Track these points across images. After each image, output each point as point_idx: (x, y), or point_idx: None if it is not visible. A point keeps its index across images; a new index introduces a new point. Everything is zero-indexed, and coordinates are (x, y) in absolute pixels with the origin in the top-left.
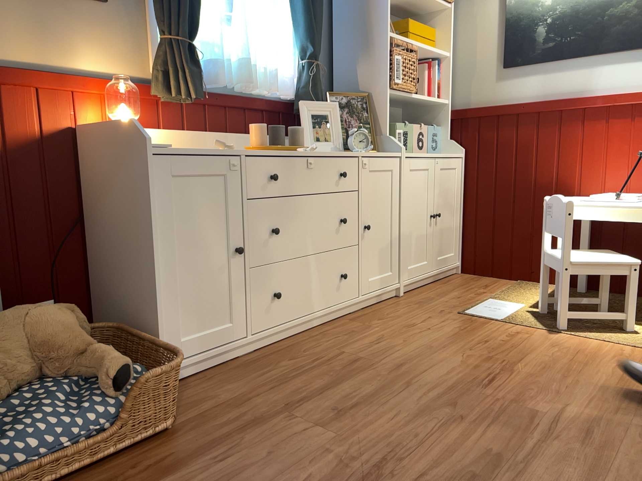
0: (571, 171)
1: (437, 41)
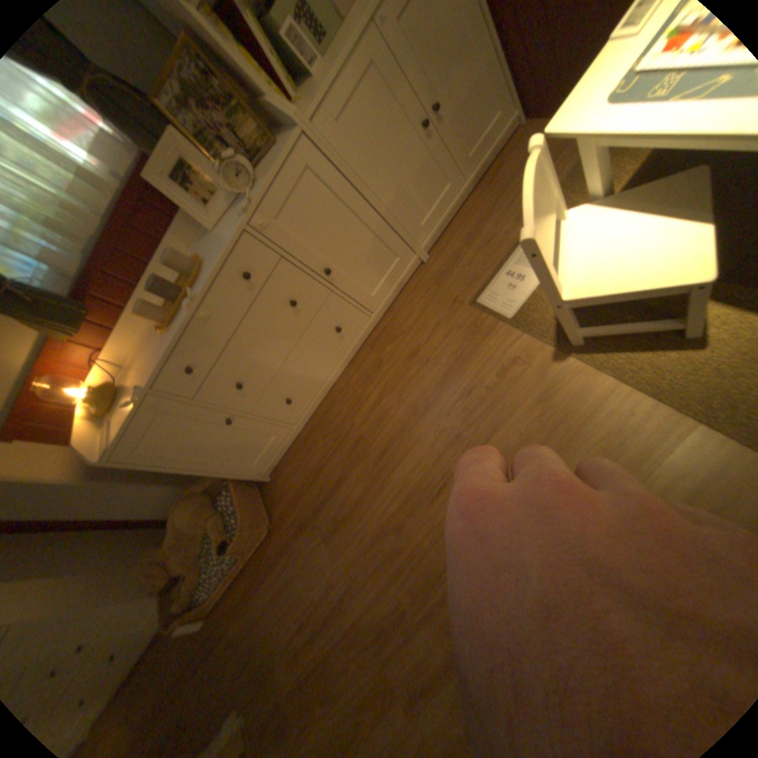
0: None
1: None
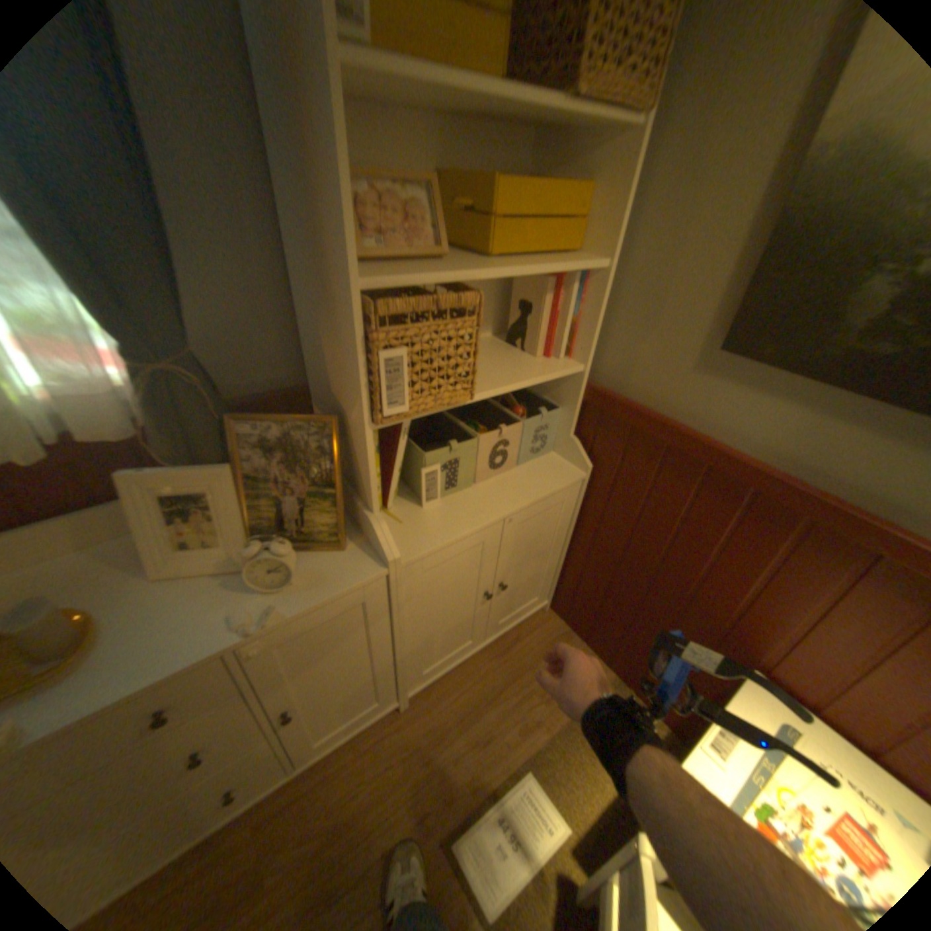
0: (778, 632)
1: (594, 213)
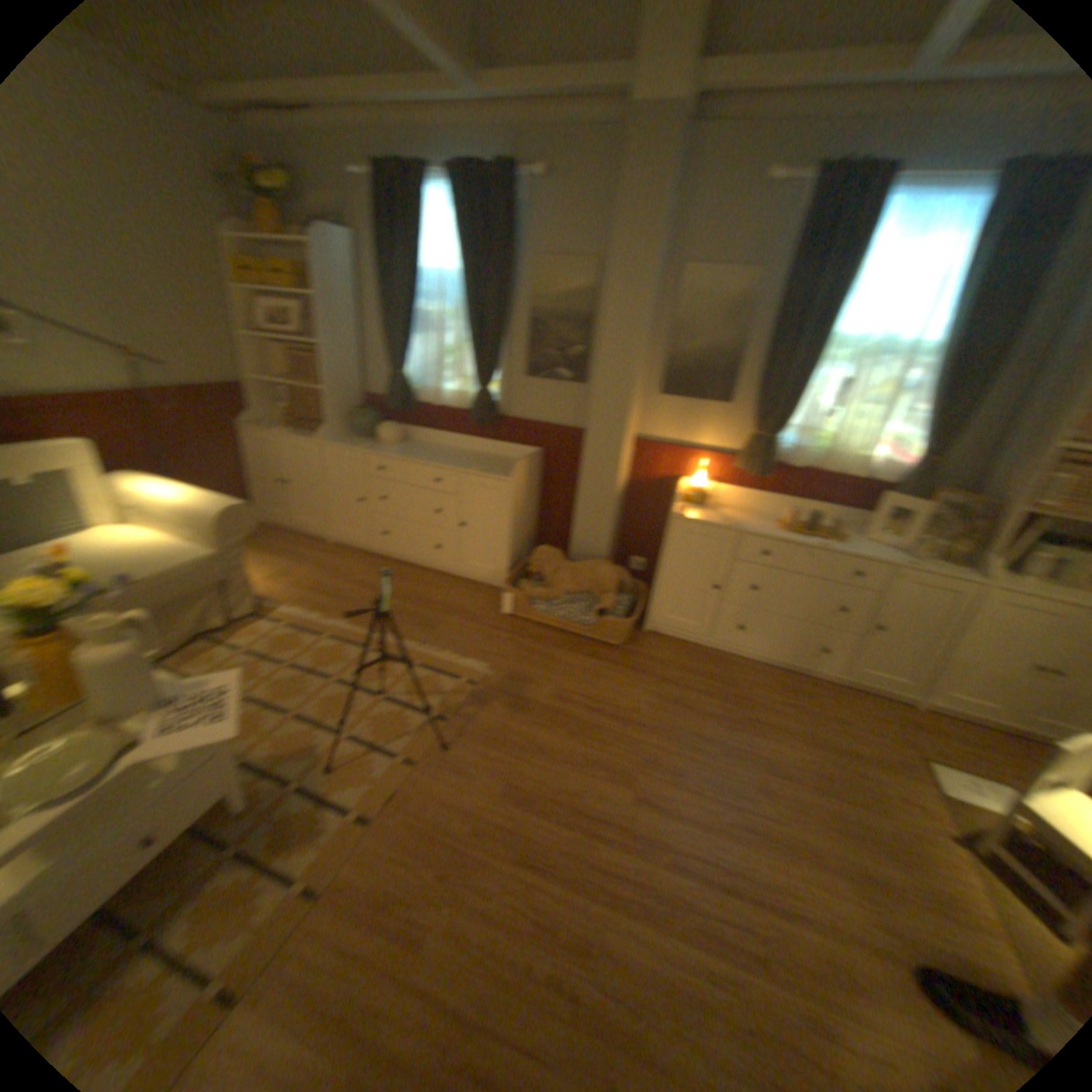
0: None
1: None
